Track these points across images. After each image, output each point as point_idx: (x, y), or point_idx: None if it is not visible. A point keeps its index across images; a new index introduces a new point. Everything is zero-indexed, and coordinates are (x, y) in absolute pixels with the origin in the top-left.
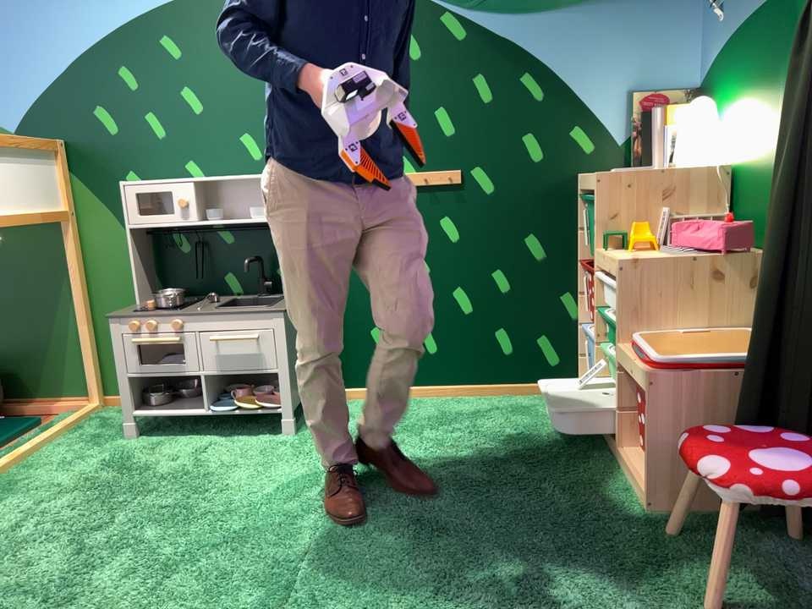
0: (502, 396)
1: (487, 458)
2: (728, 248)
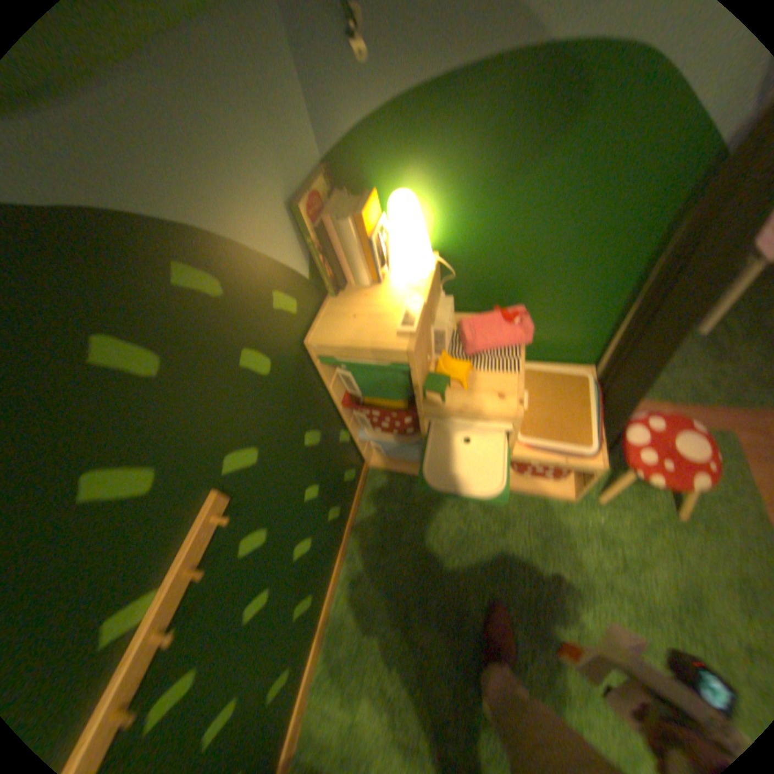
0: (352, 534)
1: (481, 590)
2: (532, 338)
